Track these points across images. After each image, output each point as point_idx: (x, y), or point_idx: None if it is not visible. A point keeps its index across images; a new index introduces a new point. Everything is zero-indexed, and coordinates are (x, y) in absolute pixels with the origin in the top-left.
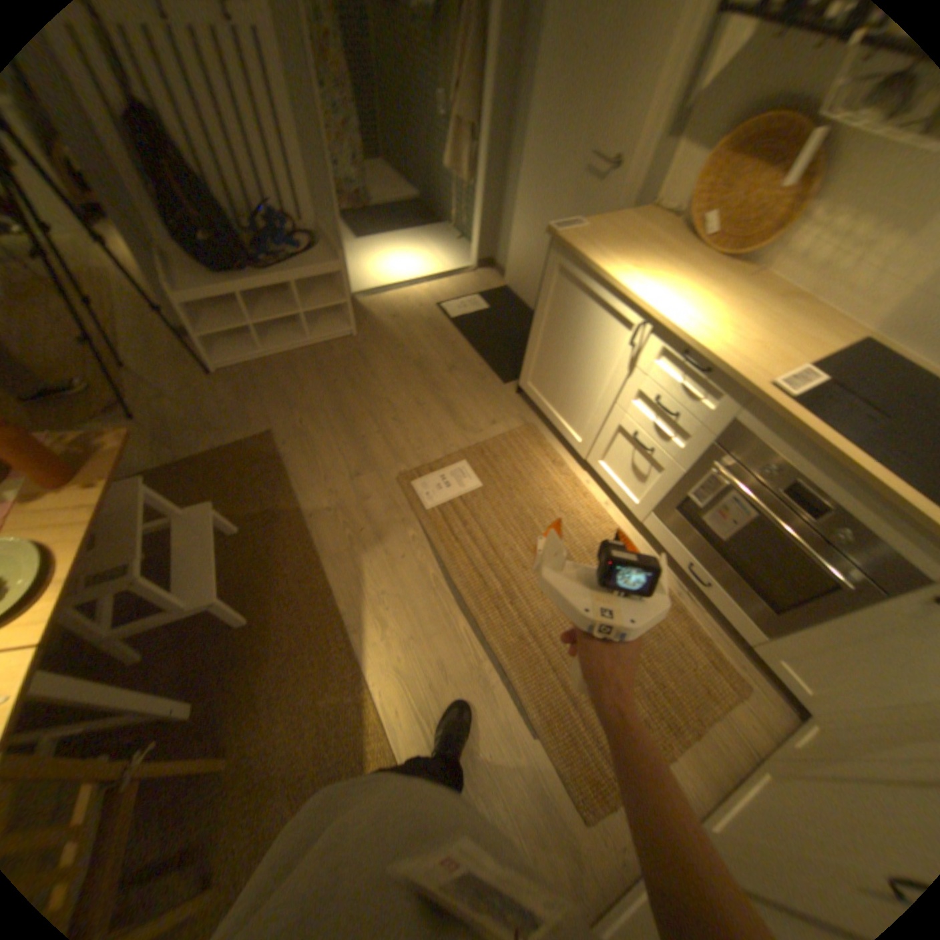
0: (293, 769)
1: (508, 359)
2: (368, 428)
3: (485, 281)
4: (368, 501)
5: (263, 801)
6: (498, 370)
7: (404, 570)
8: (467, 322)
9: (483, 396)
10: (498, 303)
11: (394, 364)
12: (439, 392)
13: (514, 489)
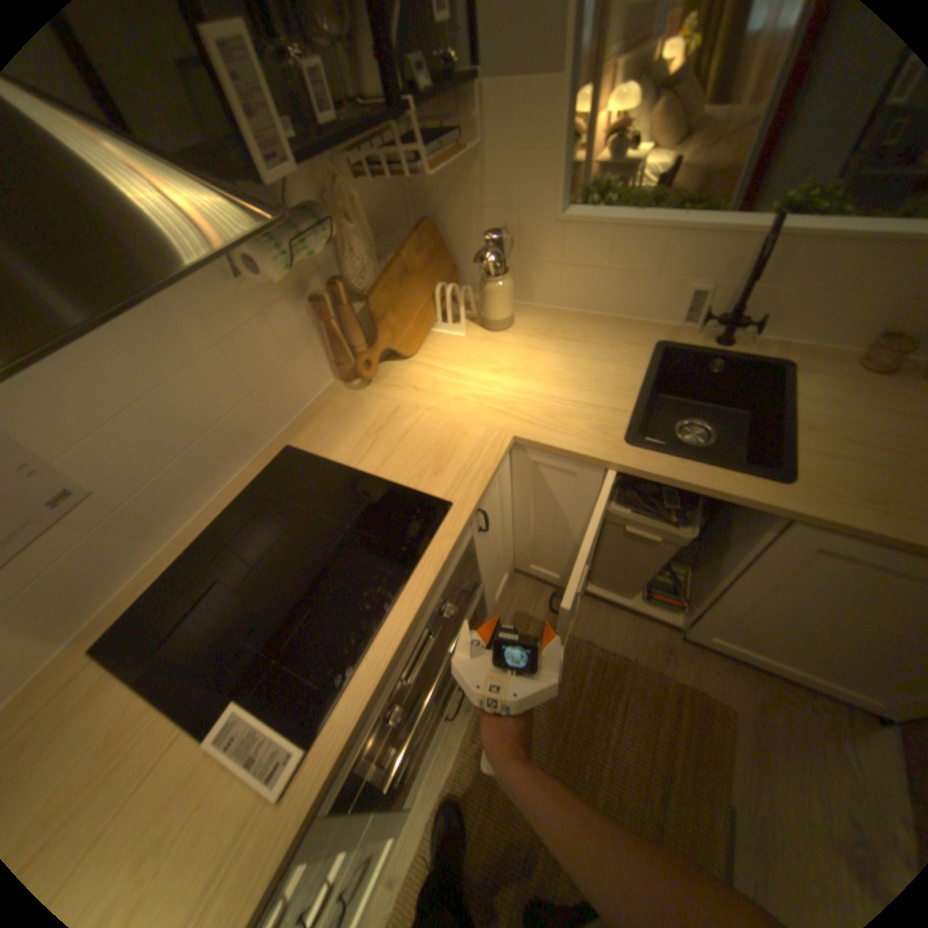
0: None
1: None
2: None
3: None
4: None
5: None
6: None
7: None
8: None
9: None
10: None
11: None
12: None
13: None
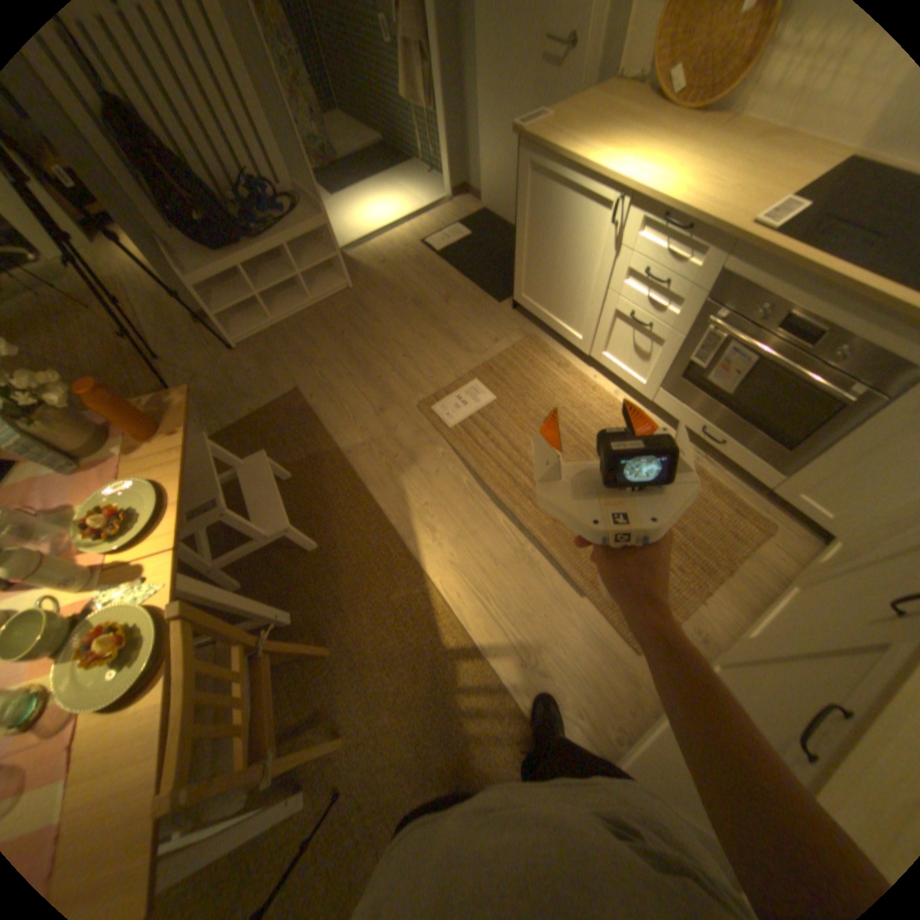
0: (382, 649)
1: (498, 279)
2: (381, 369)
3: (462, 208)
4: (395, 431)
5: (364, 675)
6: (490, 291)
7: (440, 482)
8: (453, 253)
9: (481, 318)
10: (479, 228)
11: (392, 307)
12: (439, 323)
13: (526, 395)
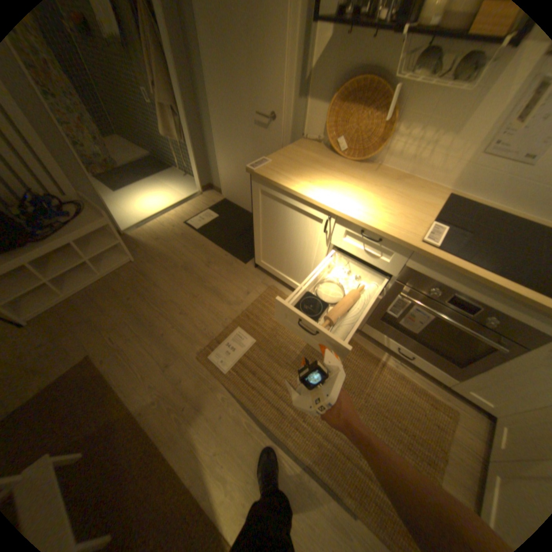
0: None
1: (242, 247)
2: (163, 328)
3: (210, 199)
4: (180, 385)
5: None
6: (238, 256)
7: (223, 429)
8: (208, 230)
9: (235, 277)
10: (223, 212)
11: (167, 274)
12: (205, 283)
13: (277, 335)
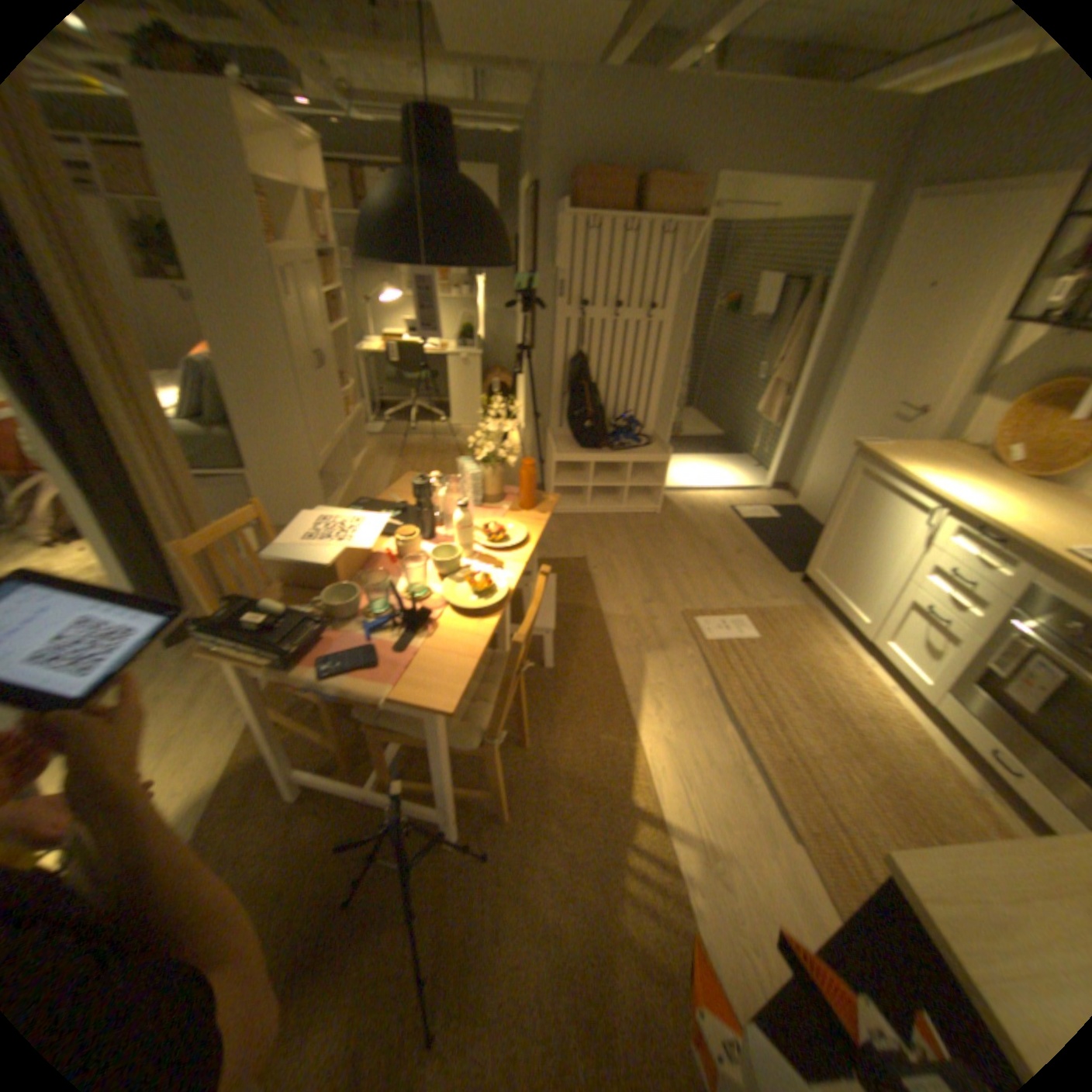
0: (575, 771)
1: (794, 556)
2: (661, 574)
3: (777, 498)
4: (655, 621)
5: (550, 782)
6: (783, 561)
7: (680, 675)
8: (757, 523)
9: (767, 576)
10: (788, 516)
11: (687, 538)
12: (726, 565)
13: (792, 648)
